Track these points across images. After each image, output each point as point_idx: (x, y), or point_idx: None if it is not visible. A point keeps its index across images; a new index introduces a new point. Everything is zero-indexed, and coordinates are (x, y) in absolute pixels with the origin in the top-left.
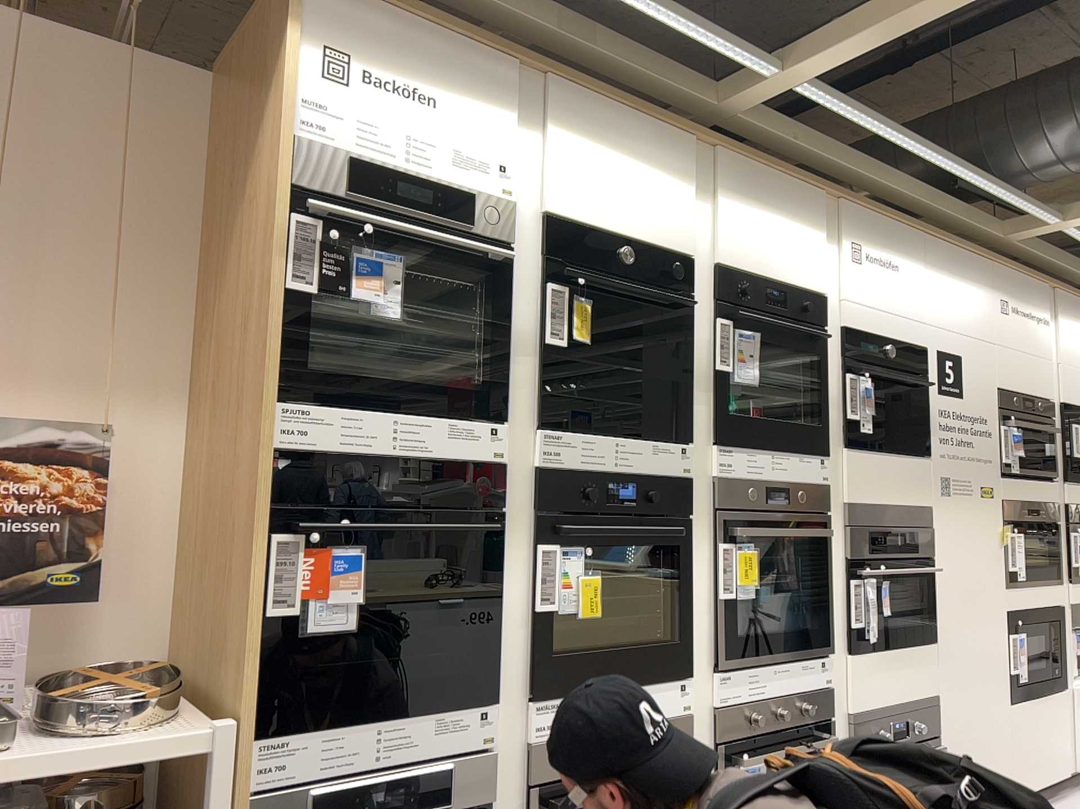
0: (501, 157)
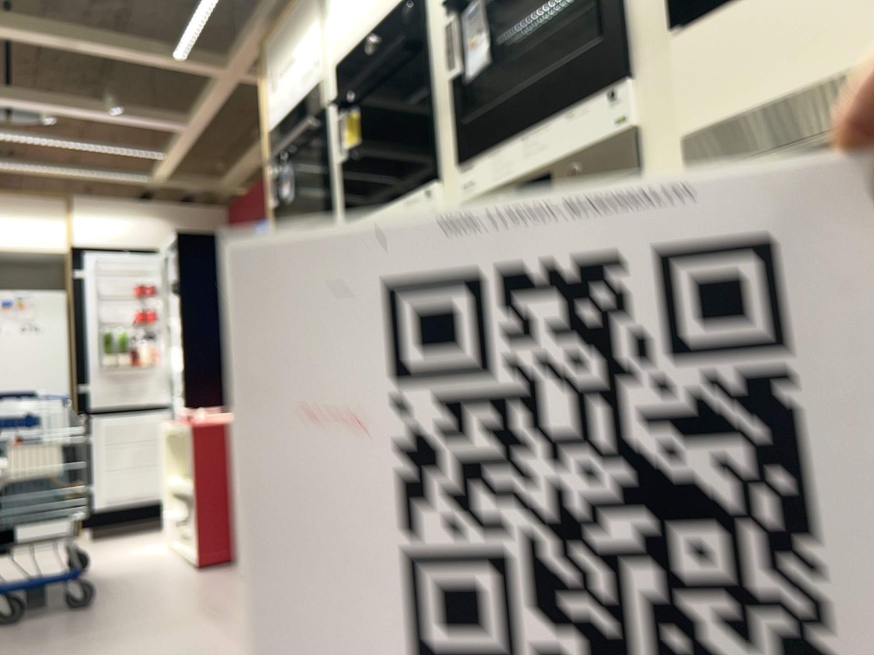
0: (313, 56)
